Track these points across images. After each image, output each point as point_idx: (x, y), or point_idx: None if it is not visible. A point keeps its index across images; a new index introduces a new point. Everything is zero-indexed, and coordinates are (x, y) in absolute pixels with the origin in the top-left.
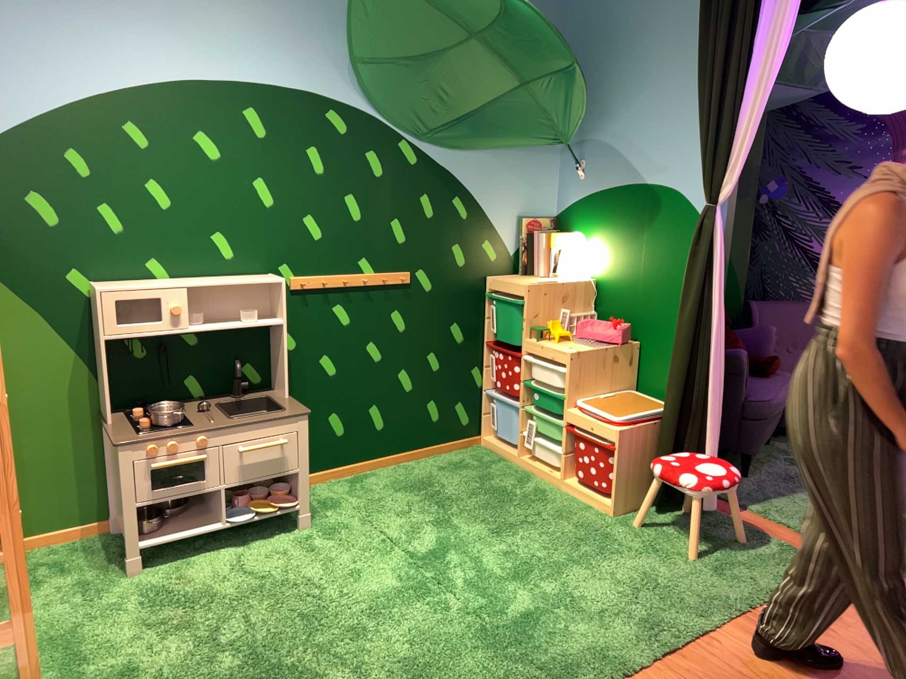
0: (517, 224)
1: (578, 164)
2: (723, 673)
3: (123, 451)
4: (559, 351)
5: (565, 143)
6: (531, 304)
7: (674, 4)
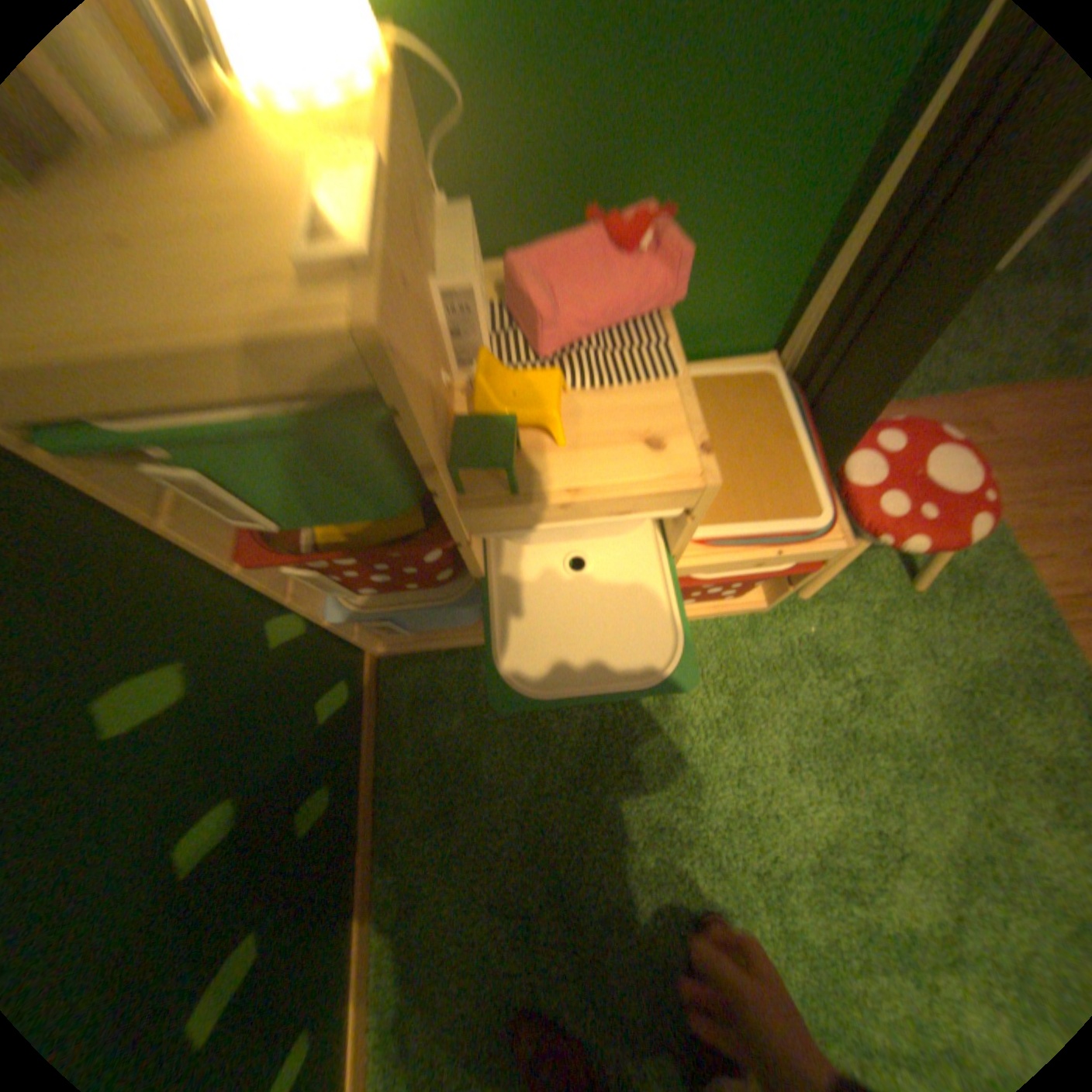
0: None
1: None
2: None
3: None
4: (656, 485)
5: None
6: (417, 386)
7: None
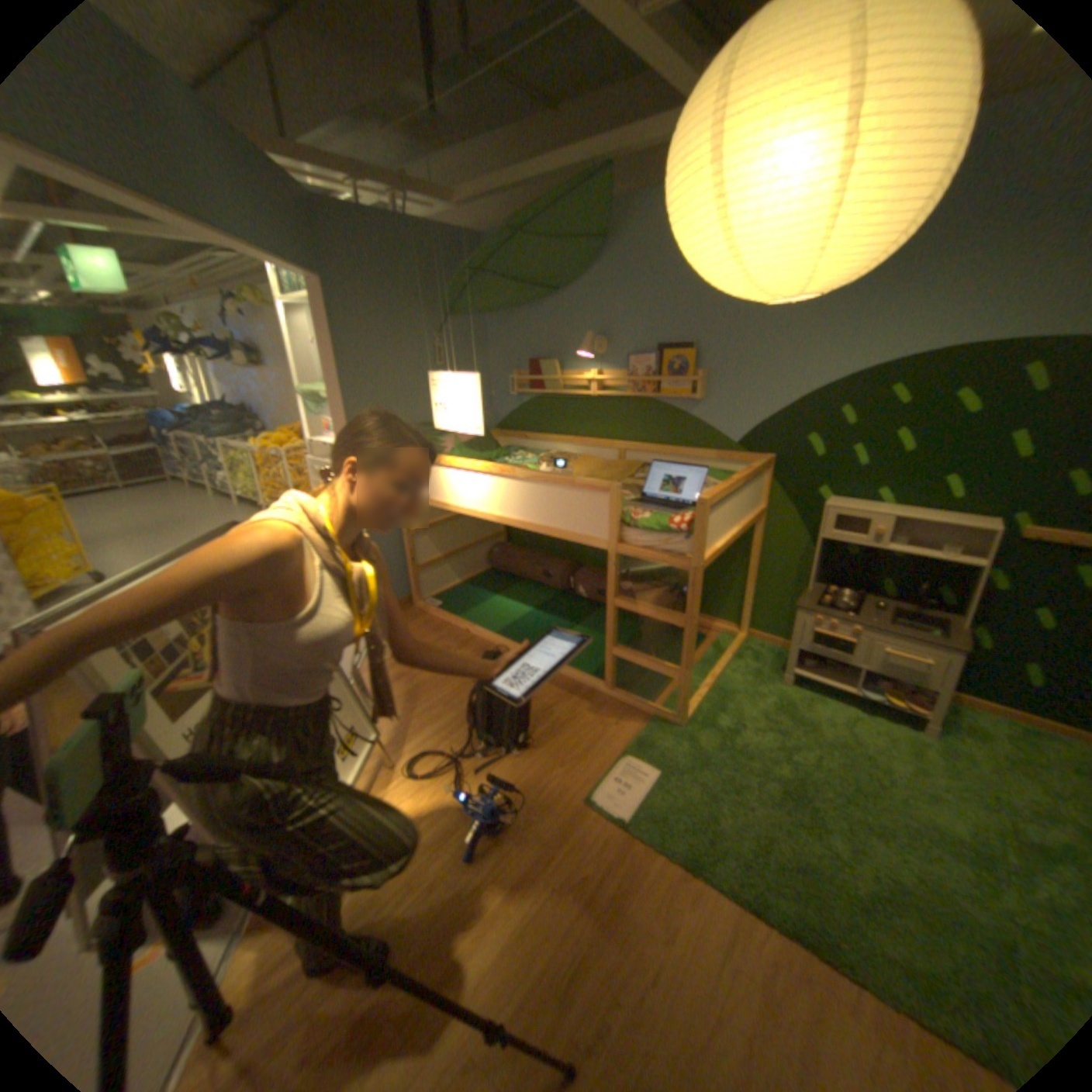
0: None
1: None
2: None
3: (799, 613)
4: None
5: None
6: None
7: None
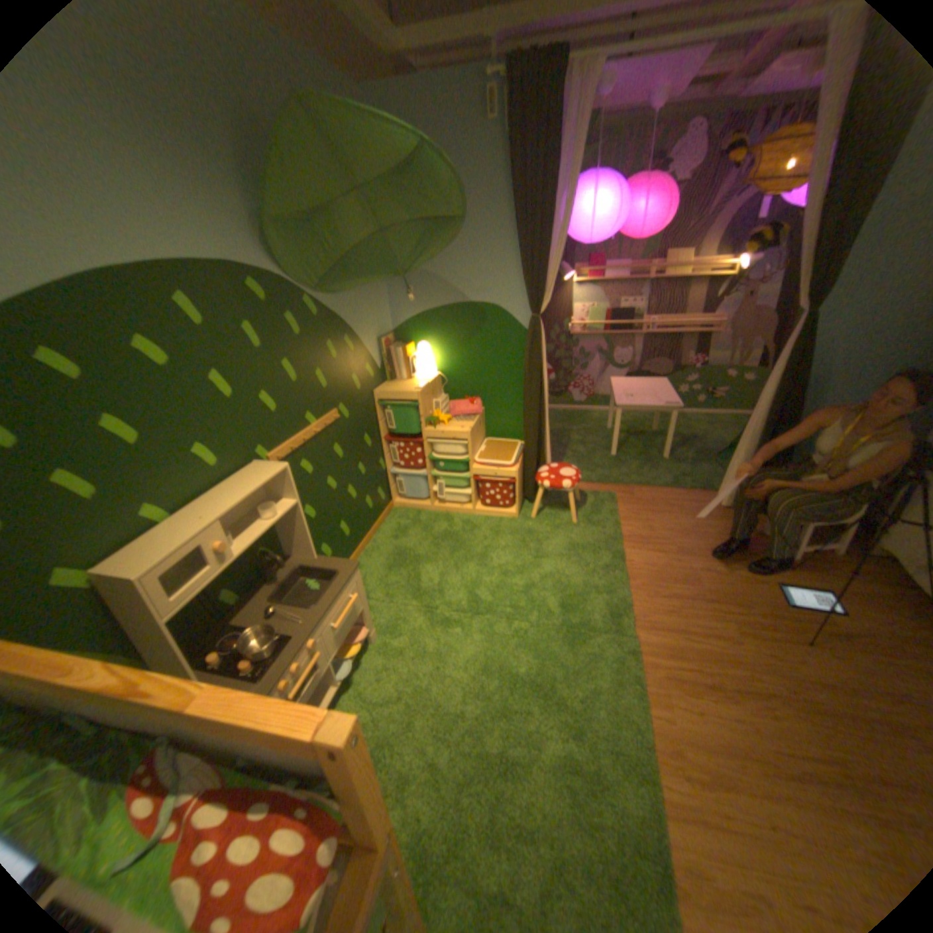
0: (377, 346)
1: (408, 292)
2: (651, 577)
3: None
4: (457, 433)
5: (401, 277)
6: (422, 406)
7: (474, 163)
